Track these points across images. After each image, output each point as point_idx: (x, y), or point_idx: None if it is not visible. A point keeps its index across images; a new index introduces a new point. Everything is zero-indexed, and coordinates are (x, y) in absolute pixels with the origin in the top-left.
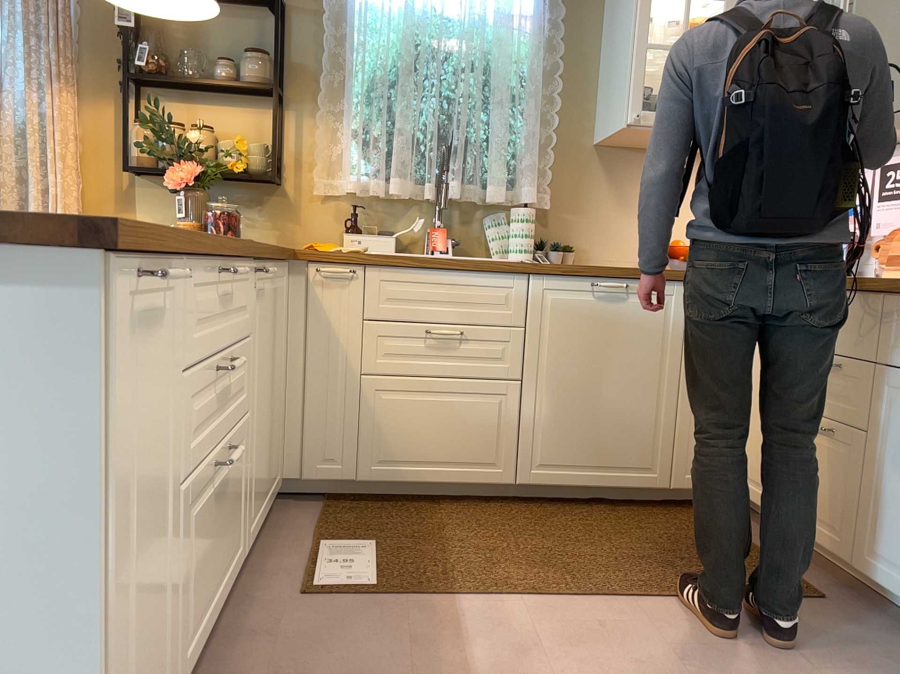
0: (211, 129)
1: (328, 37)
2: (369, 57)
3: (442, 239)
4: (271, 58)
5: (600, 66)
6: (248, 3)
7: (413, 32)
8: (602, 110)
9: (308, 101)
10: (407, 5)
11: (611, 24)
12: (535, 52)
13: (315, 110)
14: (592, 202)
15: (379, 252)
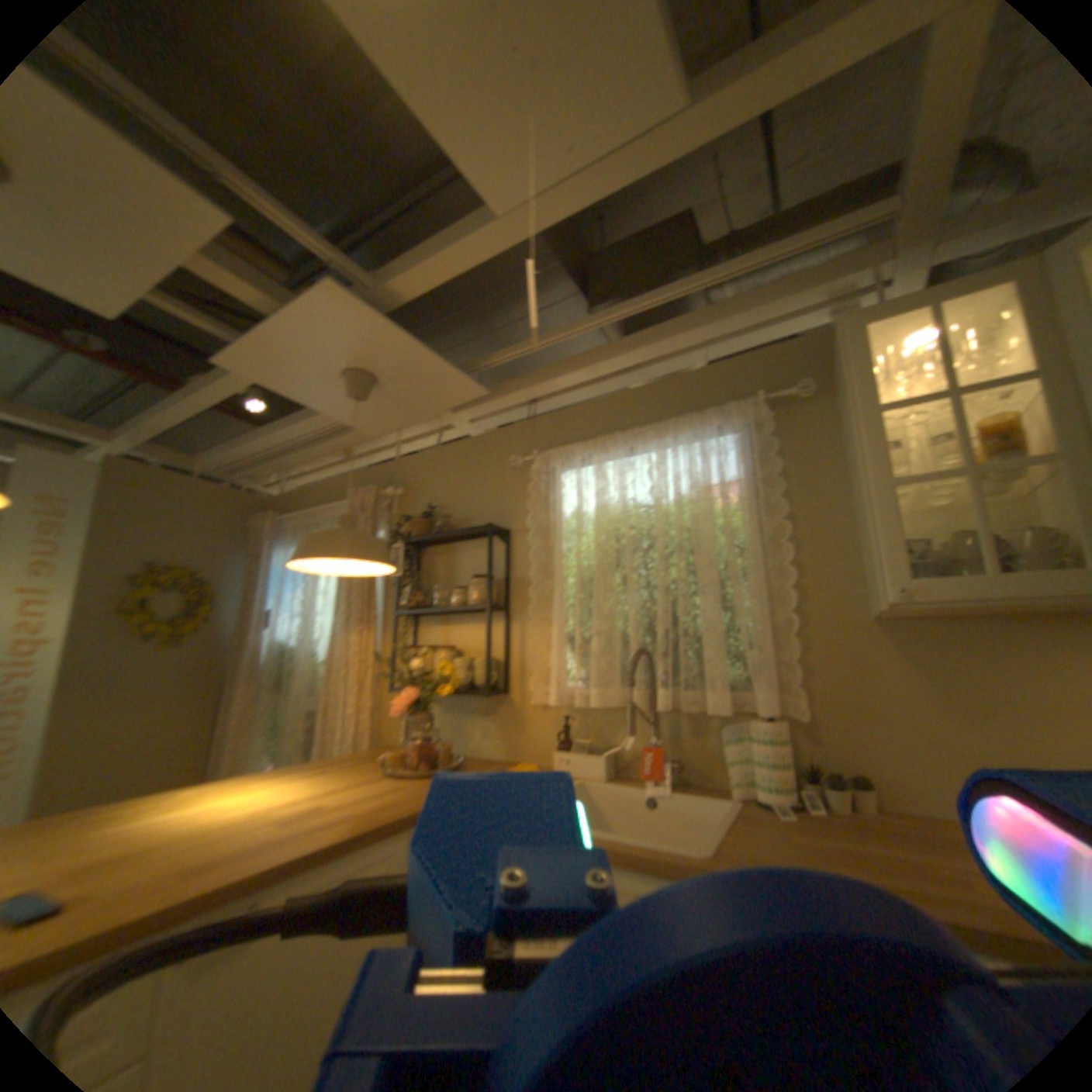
0: (457, 645)
1: (534, 550)
2: (574, 560)
3: (657, 767)
4: (486, 579)
5: (855, 512)
6: (480, 535)
7: (609, 527)
8: (869, 570)
9: (526, 611)
10: (597, 504)
11: (853, 459)
12: (748, 519)
13: (532, 618)
14: (892, 706)
15: (588, 778)
